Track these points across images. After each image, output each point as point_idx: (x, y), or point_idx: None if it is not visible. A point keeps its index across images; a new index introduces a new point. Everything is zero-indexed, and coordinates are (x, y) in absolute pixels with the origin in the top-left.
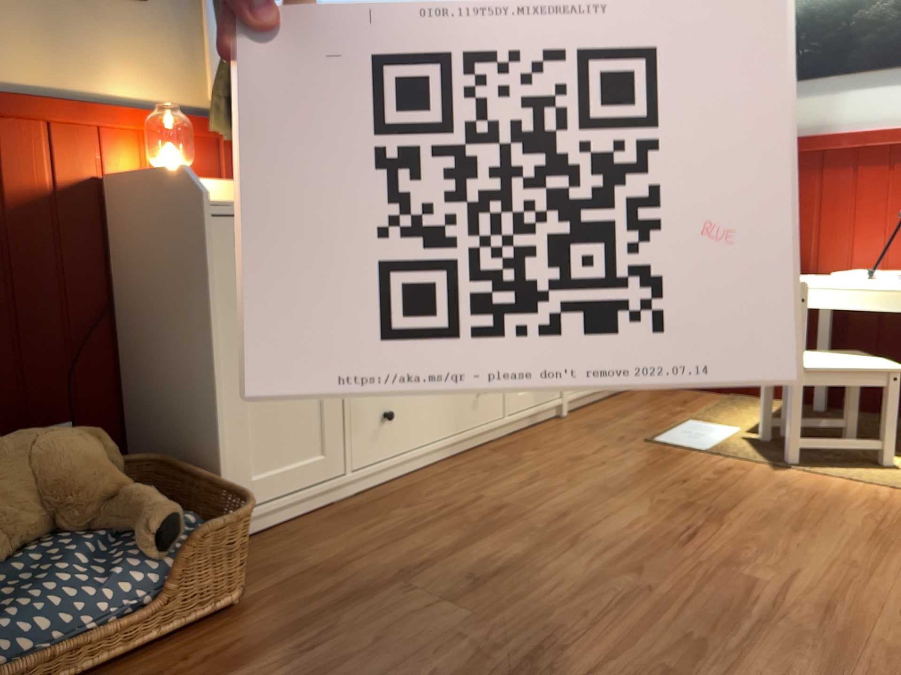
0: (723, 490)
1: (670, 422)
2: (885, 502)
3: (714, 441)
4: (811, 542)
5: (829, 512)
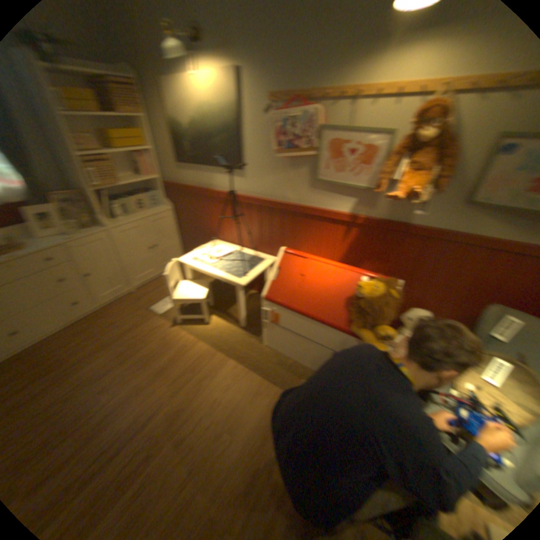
0: (139, 344)
1: (165, 295)
2: (183, 348)
3: (166, 309)
4: (136, 377)
5: (159, 356)
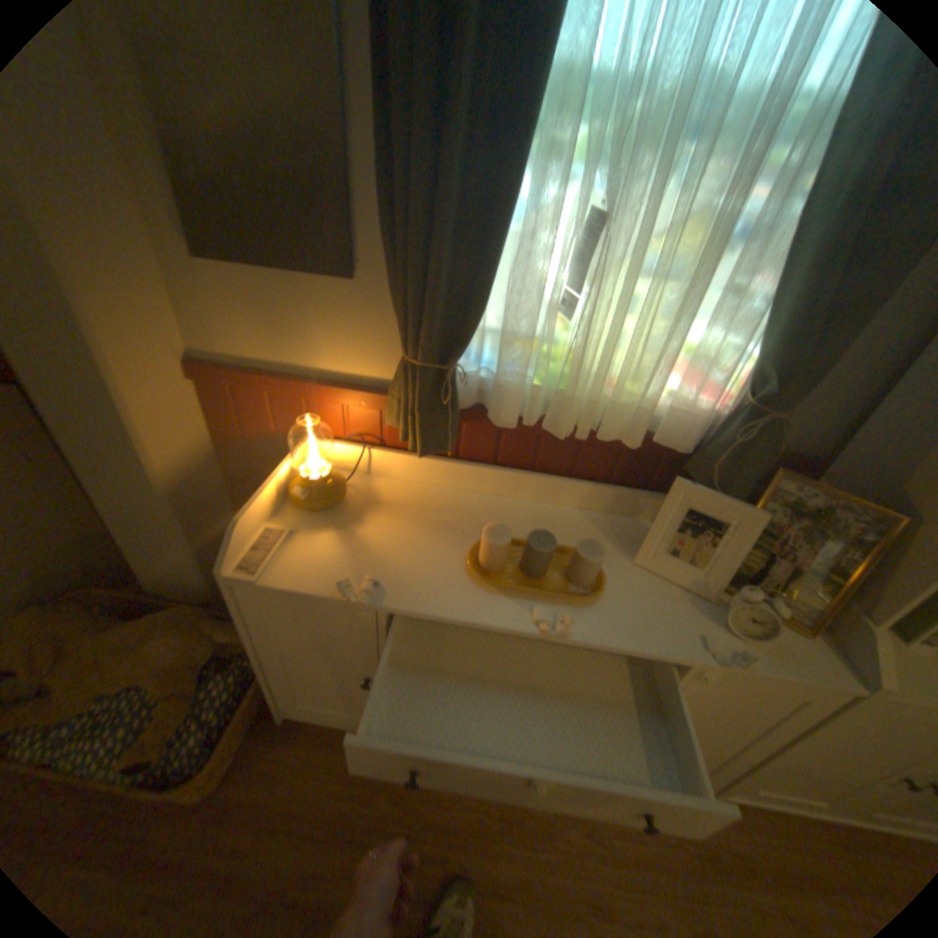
0: None
1: None
2: None
3: None
4: None
5: None
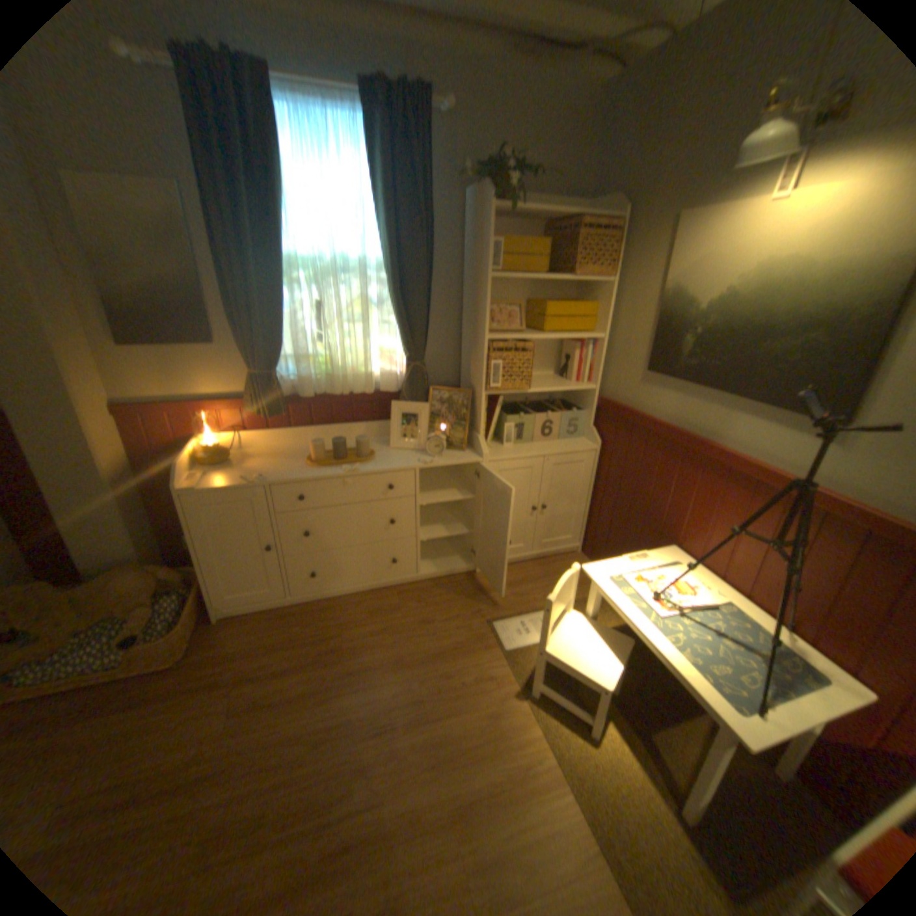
0: (456, 702)
1: (530, 609)
2: (530, 779)
3: (524, 646)
4: (426, 786)
5: (480, 765)
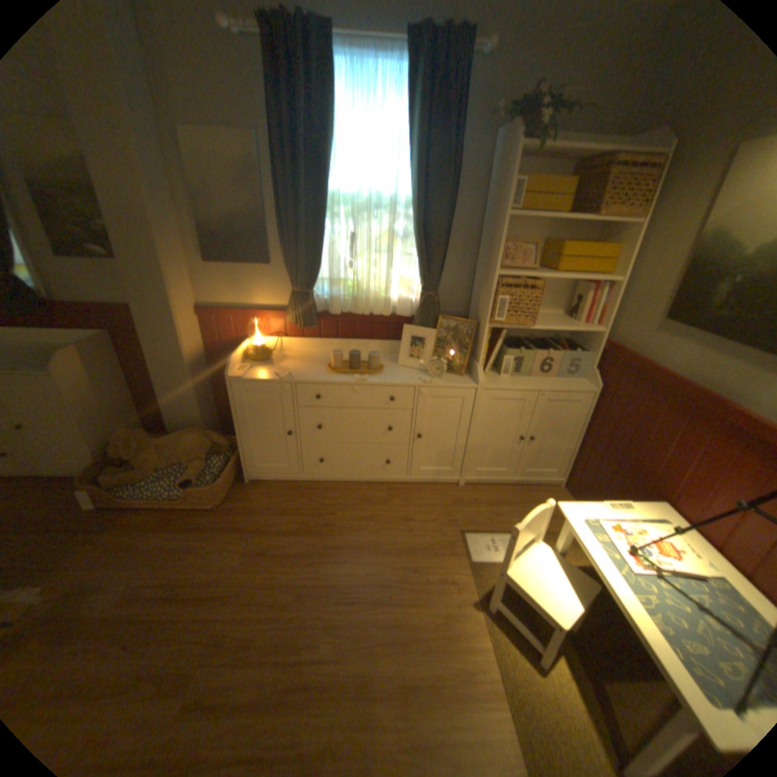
0: (419, 594)
1: (503, 529)
2: (472, 684)
3: (490, 561)
4: (379, 659)
5: (429, 656)
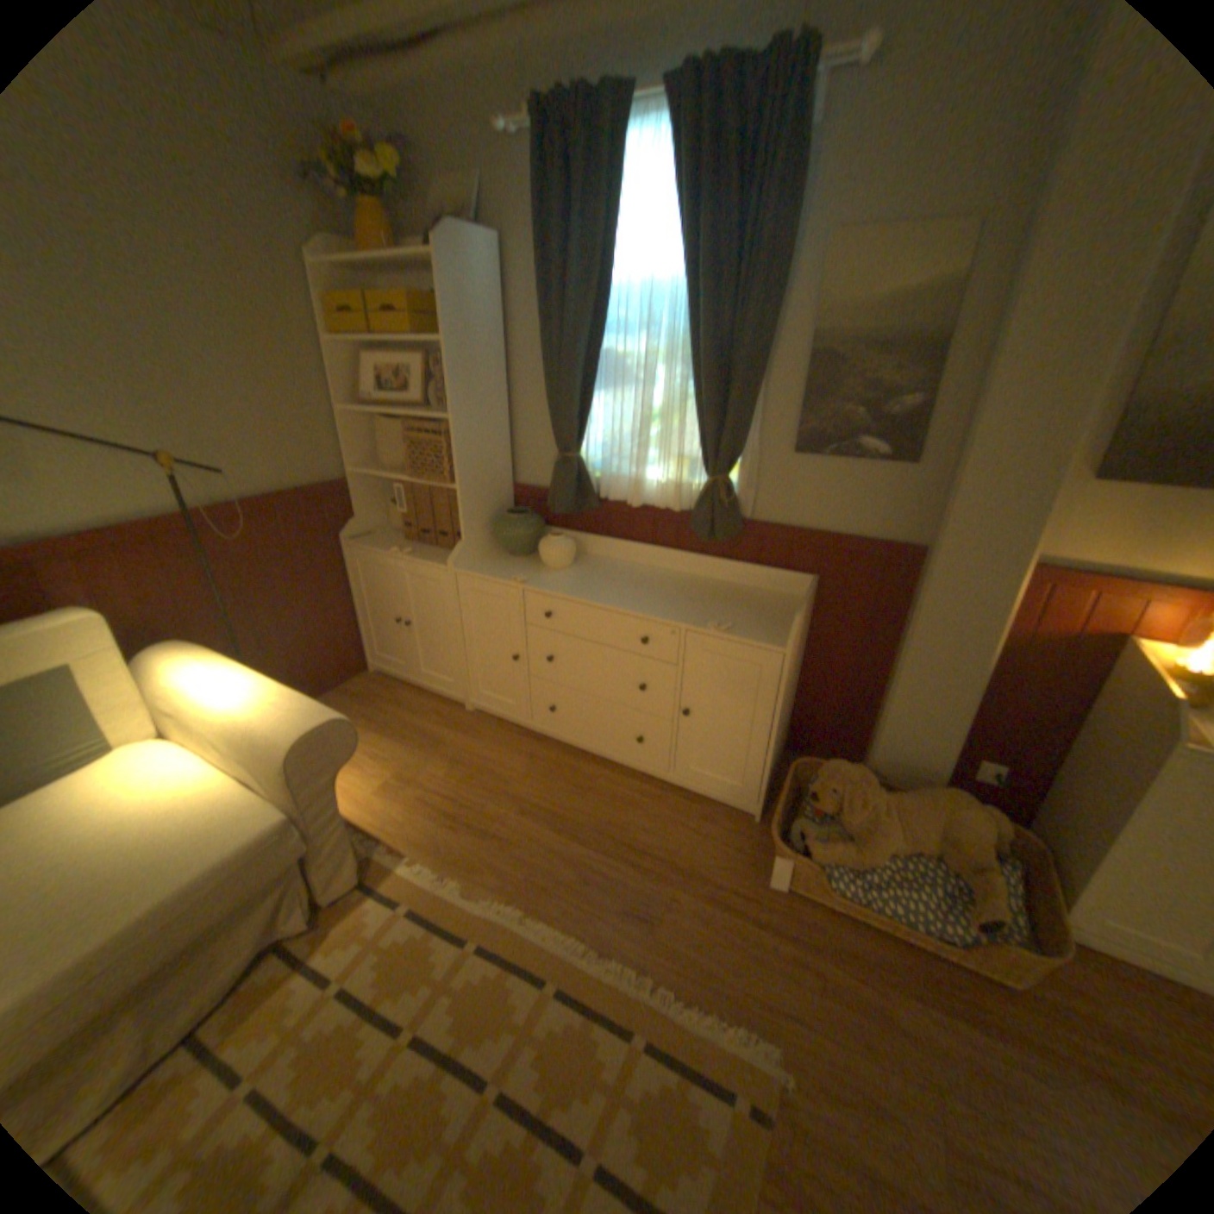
0: None
1: None
2: None
3: None
4: None
5: None
